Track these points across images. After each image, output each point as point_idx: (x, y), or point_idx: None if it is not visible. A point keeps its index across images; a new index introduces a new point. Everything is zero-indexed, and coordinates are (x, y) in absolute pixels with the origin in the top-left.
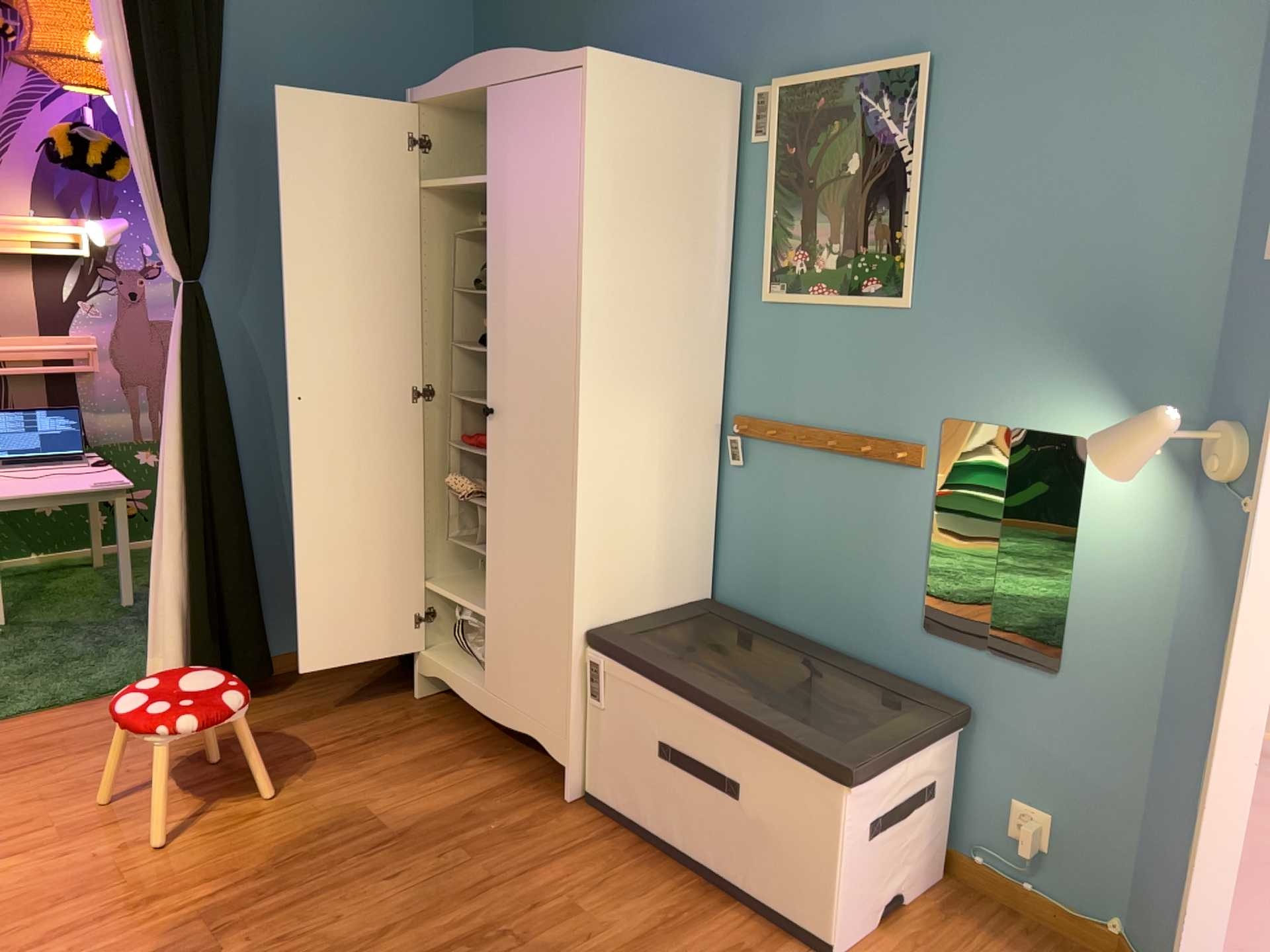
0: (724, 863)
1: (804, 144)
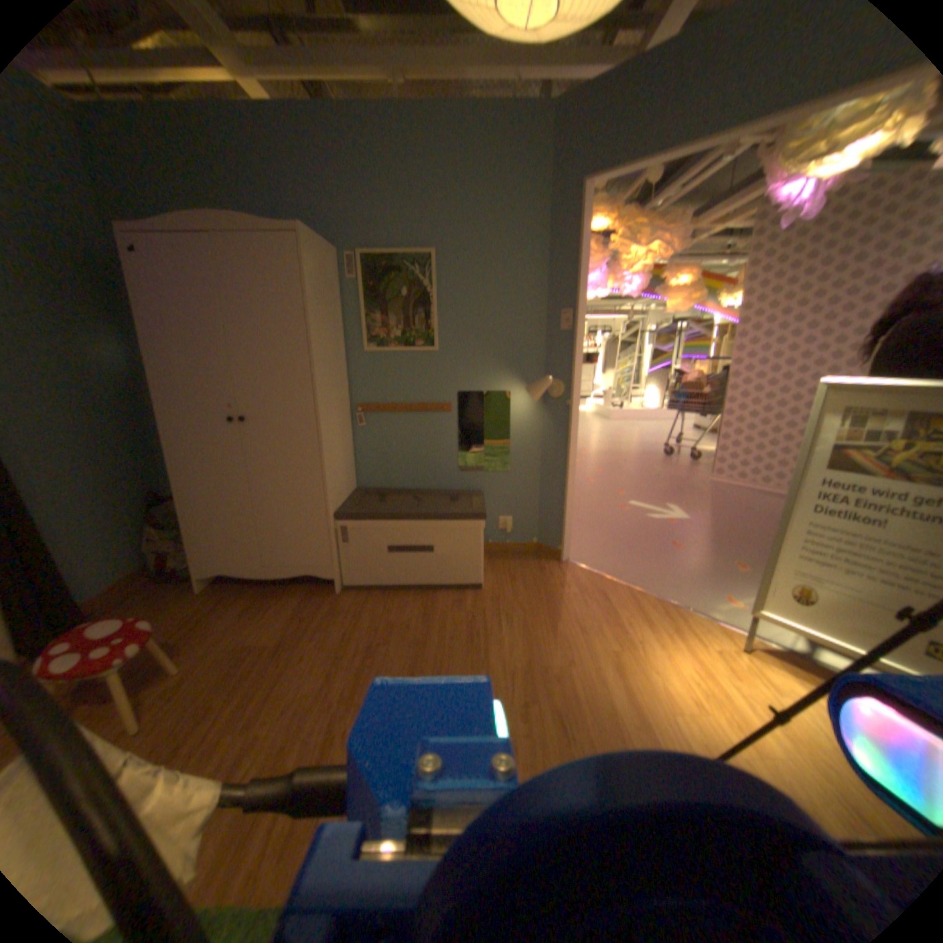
0: (426, 578)
1: (376, 281)
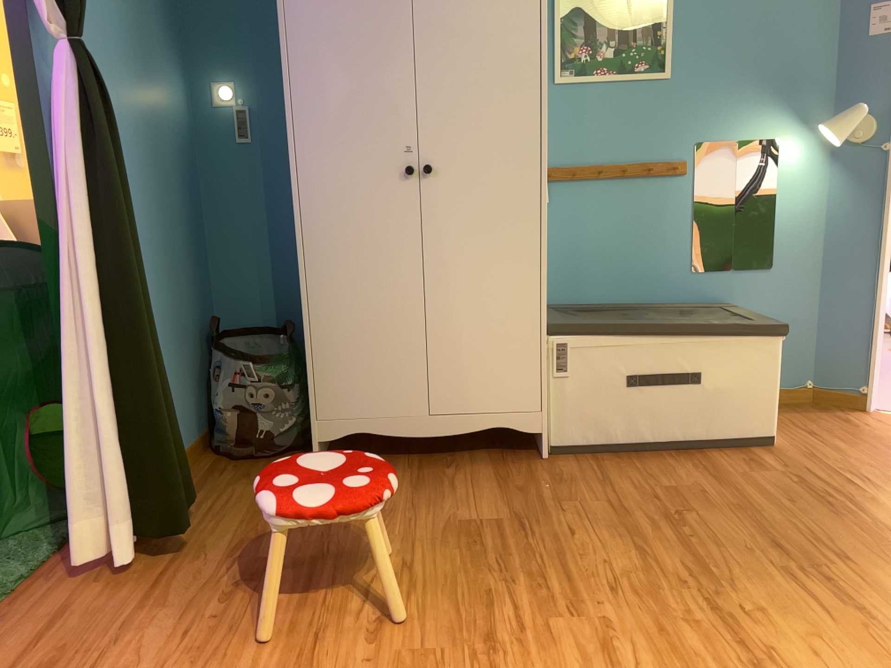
0: (684, 432)
1: None
